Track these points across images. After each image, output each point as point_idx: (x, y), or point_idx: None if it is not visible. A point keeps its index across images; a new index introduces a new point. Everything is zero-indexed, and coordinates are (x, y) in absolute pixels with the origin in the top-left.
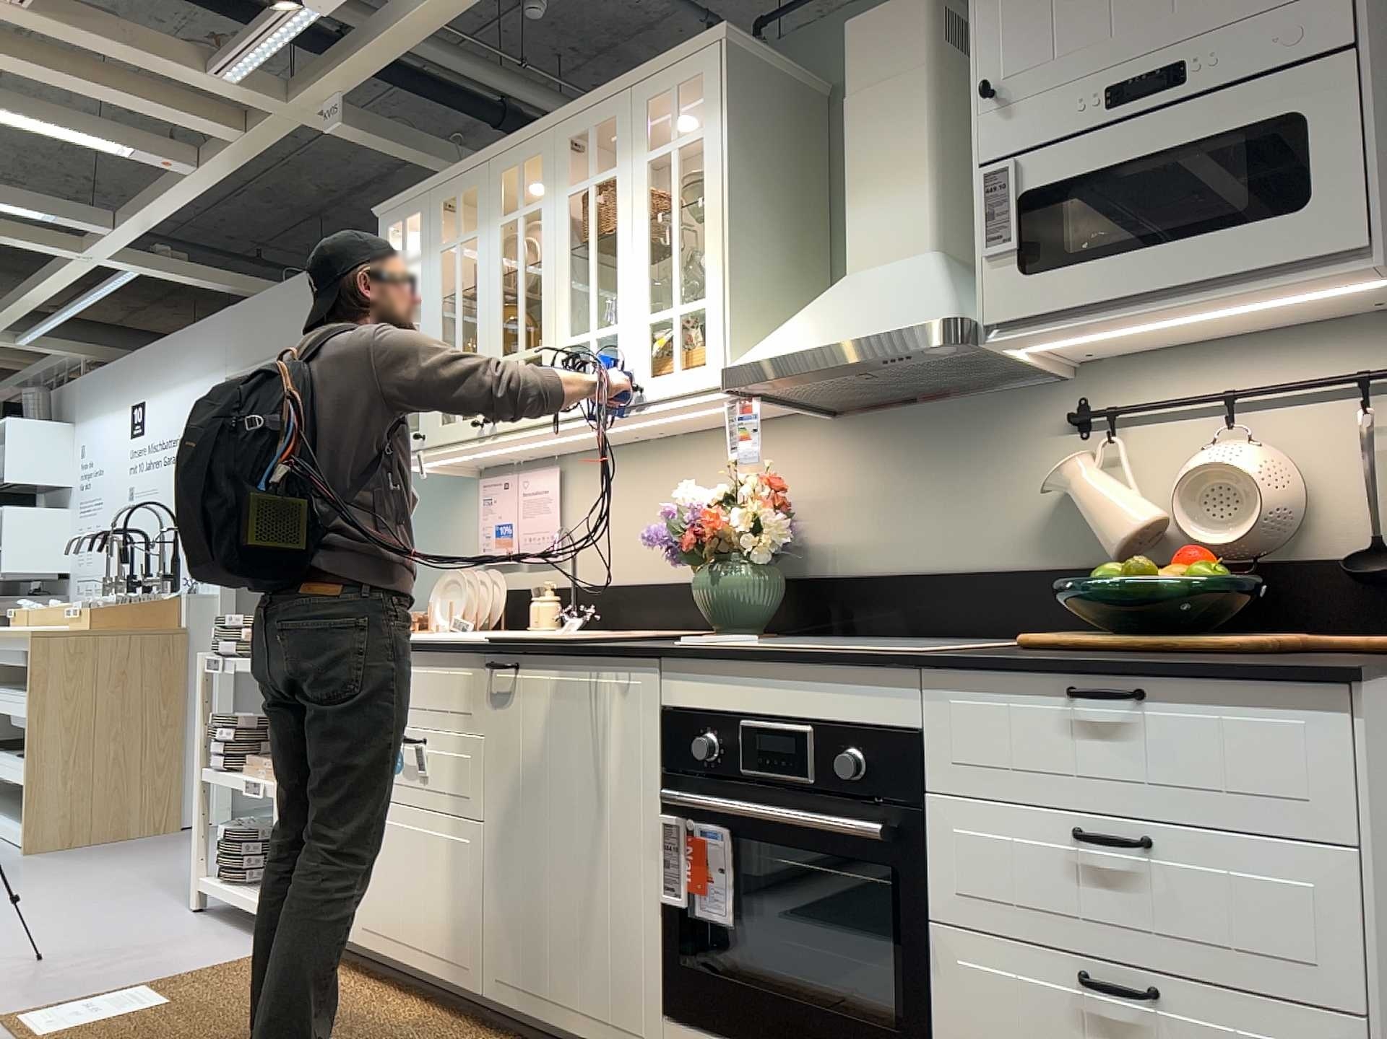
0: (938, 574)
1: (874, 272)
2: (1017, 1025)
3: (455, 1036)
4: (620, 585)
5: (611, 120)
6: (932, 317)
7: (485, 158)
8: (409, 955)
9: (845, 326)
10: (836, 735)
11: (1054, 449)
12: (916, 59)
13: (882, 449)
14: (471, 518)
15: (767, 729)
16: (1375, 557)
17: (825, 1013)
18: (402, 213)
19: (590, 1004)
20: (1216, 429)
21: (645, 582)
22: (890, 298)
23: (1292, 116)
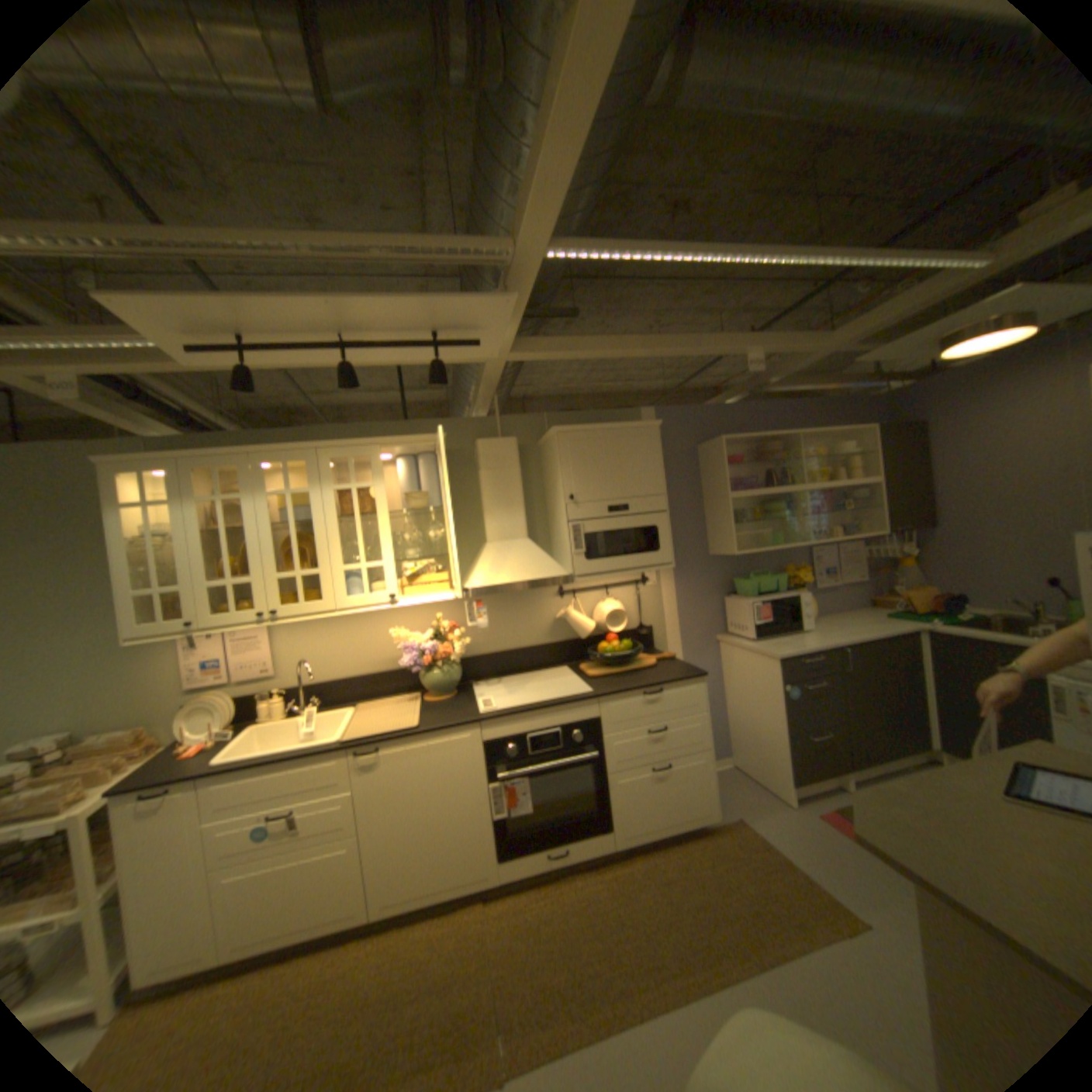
0: (514, 651)
1: (507, 546)
2: (637, 794)
3: (361, 955)
4: (330, 683)
5: (367, 457)
6: (561, 575)
7: (247, 452)
8: (291, 941)
9: (521, 575)
10: (568, 730)
11: (553, 603)
12: (515, 465)
13: (485, 605)
14: (167, 662)
15: (541, 737)
16: (641, 630)
17: (573, 825)
18: (136, 467)
19: (453, 885)
20: (600, 596)
21: (349, 678)
22: (531, 562)
23: (656, 528)
